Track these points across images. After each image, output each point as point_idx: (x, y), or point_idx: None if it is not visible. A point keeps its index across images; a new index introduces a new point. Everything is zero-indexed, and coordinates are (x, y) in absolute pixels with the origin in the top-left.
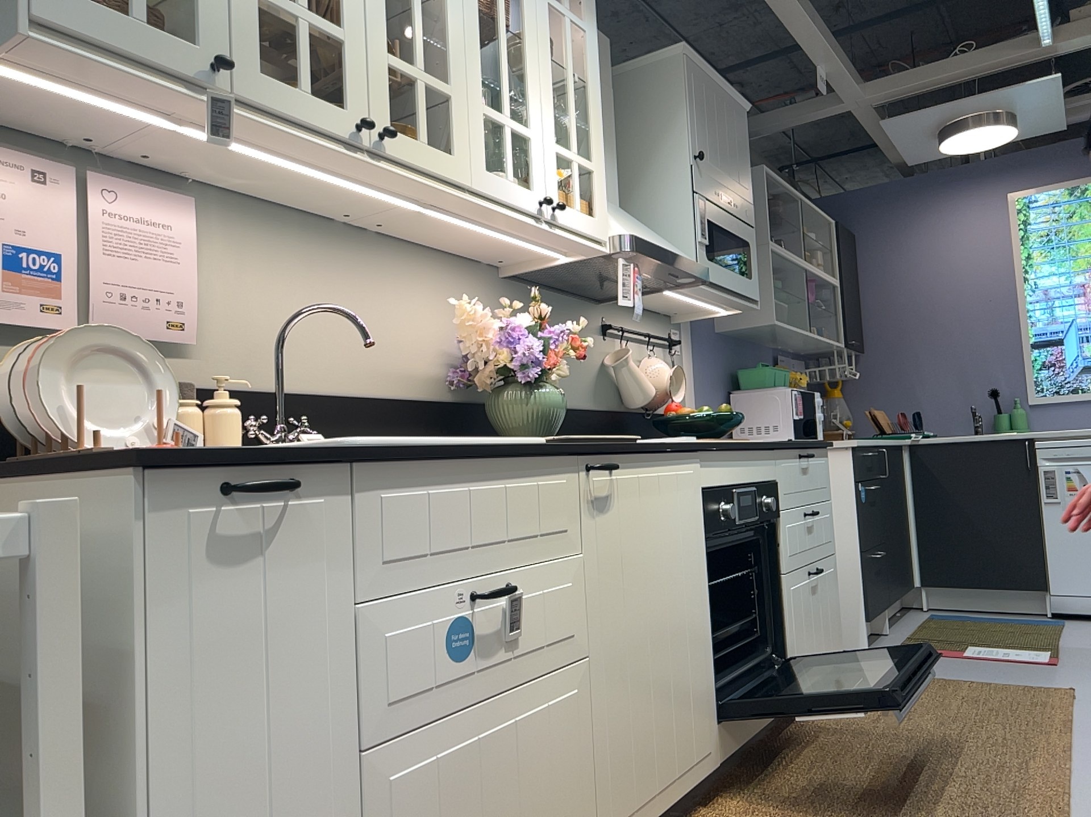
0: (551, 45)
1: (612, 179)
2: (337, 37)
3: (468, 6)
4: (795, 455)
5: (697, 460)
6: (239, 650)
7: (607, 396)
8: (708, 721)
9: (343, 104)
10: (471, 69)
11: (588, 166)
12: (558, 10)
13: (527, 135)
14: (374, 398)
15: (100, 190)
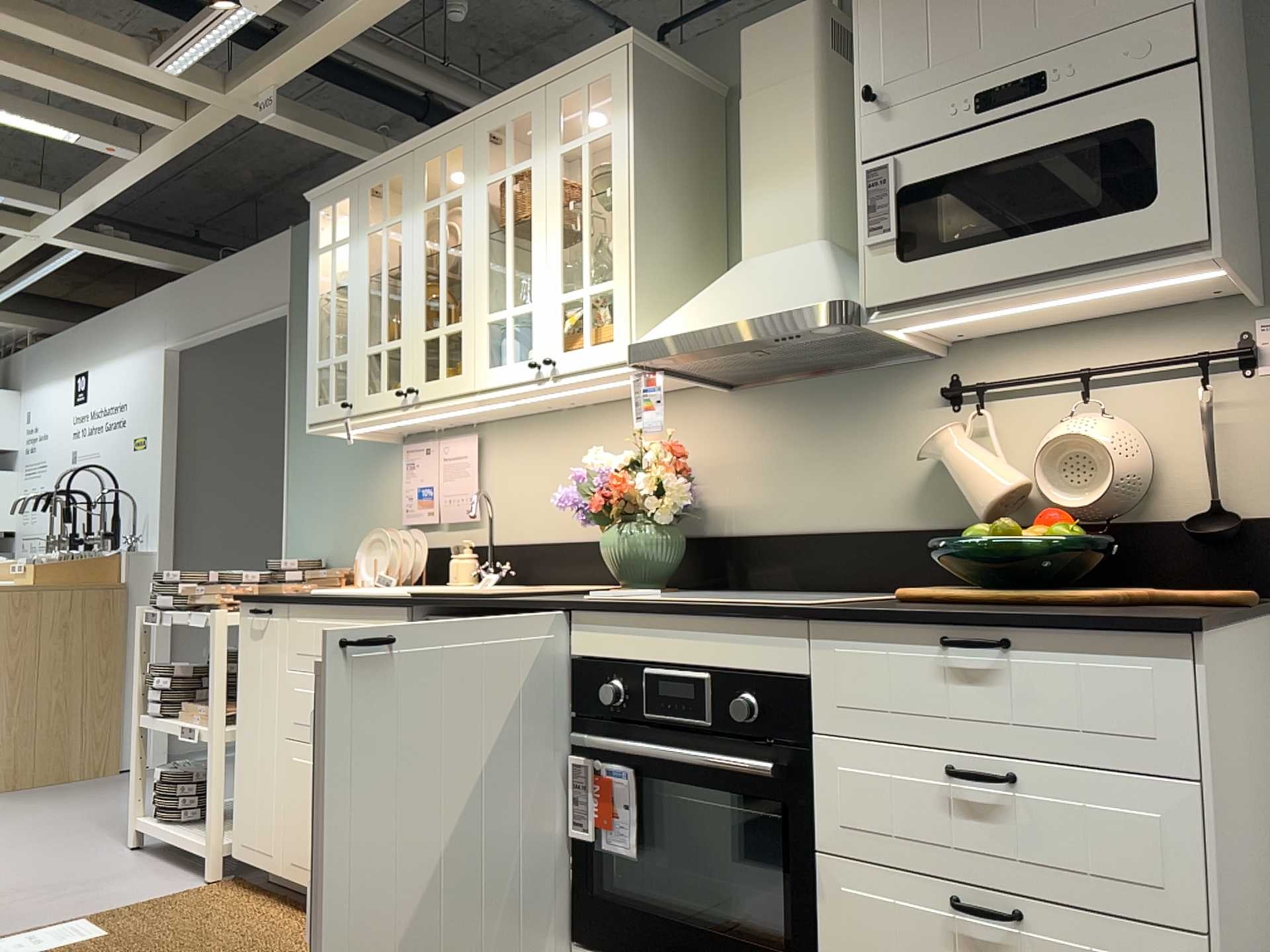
0: (559, 195)
1: (796, 210)
2: (397, 346)
3: (477, 244)
4: (904, 636)
5: (557, 621)
6: (256, 673)
7: (949, 505)
8: (547, 924)
9: (399, 384)
10: (476, 294)
11: (602, 288)
12: (572, 148)
13: (526, 309)
14: (581, 542)
15: (441, 447)
